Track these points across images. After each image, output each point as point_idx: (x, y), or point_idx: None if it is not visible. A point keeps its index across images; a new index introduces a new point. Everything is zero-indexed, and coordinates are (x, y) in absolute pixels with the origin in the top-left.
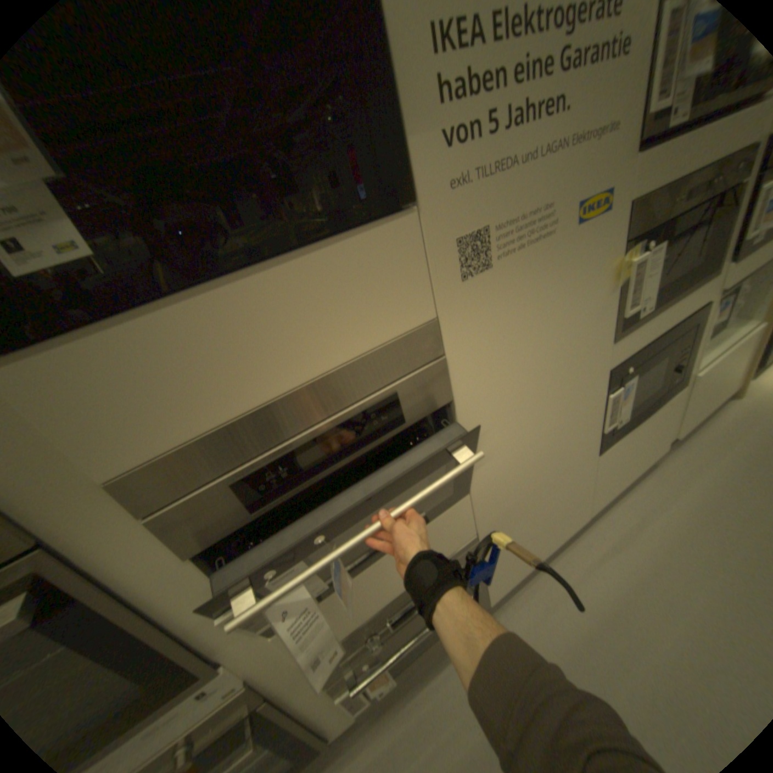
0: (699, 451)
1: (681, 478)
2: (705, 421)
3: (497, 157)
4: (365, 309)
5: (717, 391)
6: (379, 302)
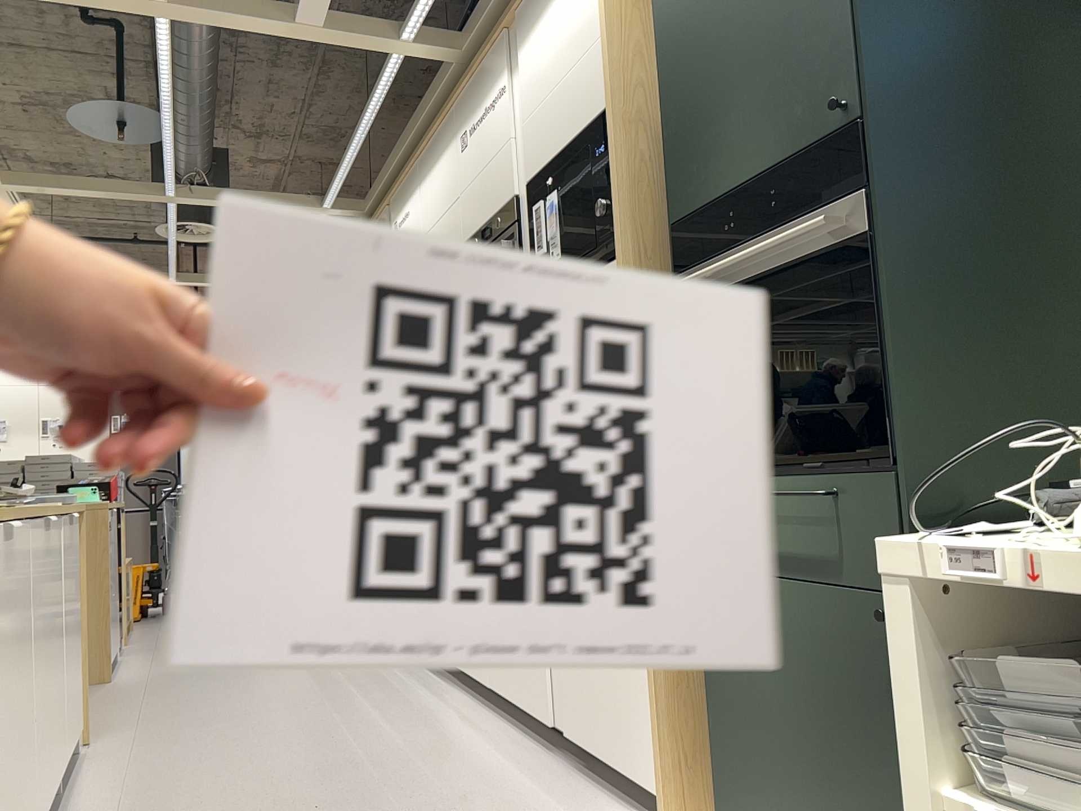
0: (562, 781)
1: (524, 761)
2: (623, 801)
3: None
4: None
5: (599, 704)
6: None
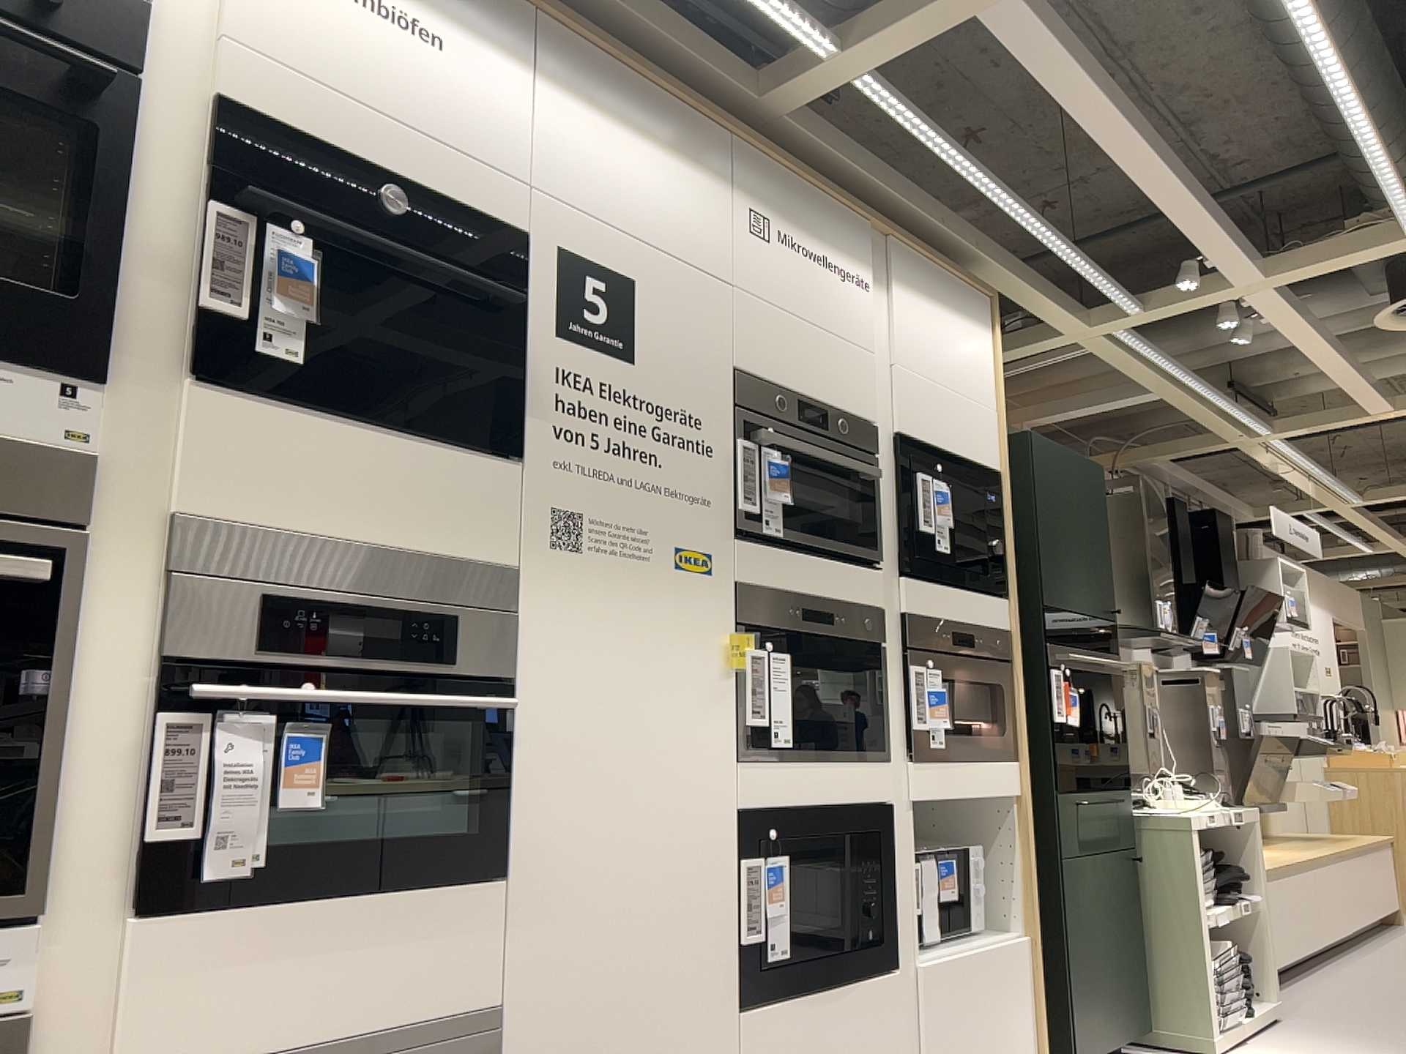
0: None
1: None
2: None
3: (594, 468)
4: (454, 516)
5: (976, 1046)
6: (469, 519)
